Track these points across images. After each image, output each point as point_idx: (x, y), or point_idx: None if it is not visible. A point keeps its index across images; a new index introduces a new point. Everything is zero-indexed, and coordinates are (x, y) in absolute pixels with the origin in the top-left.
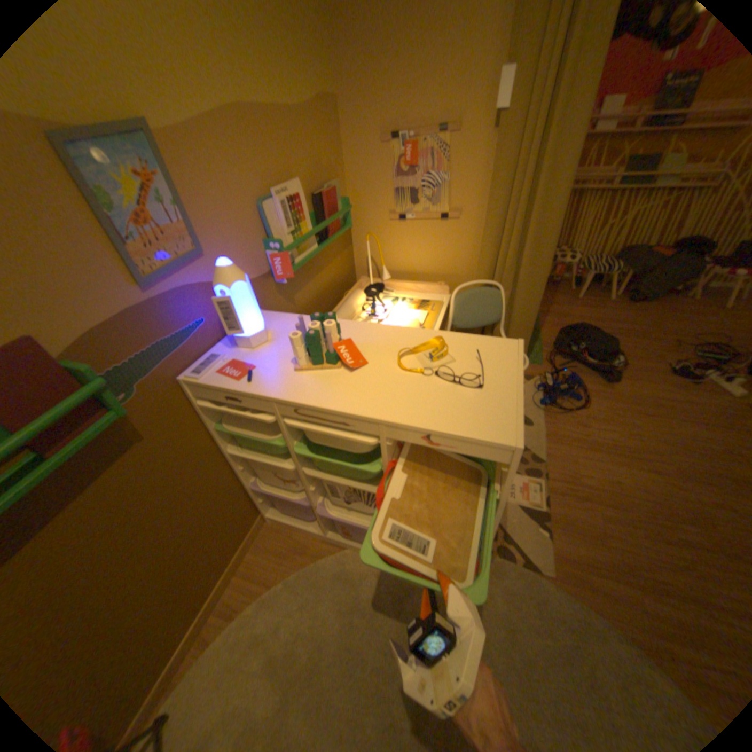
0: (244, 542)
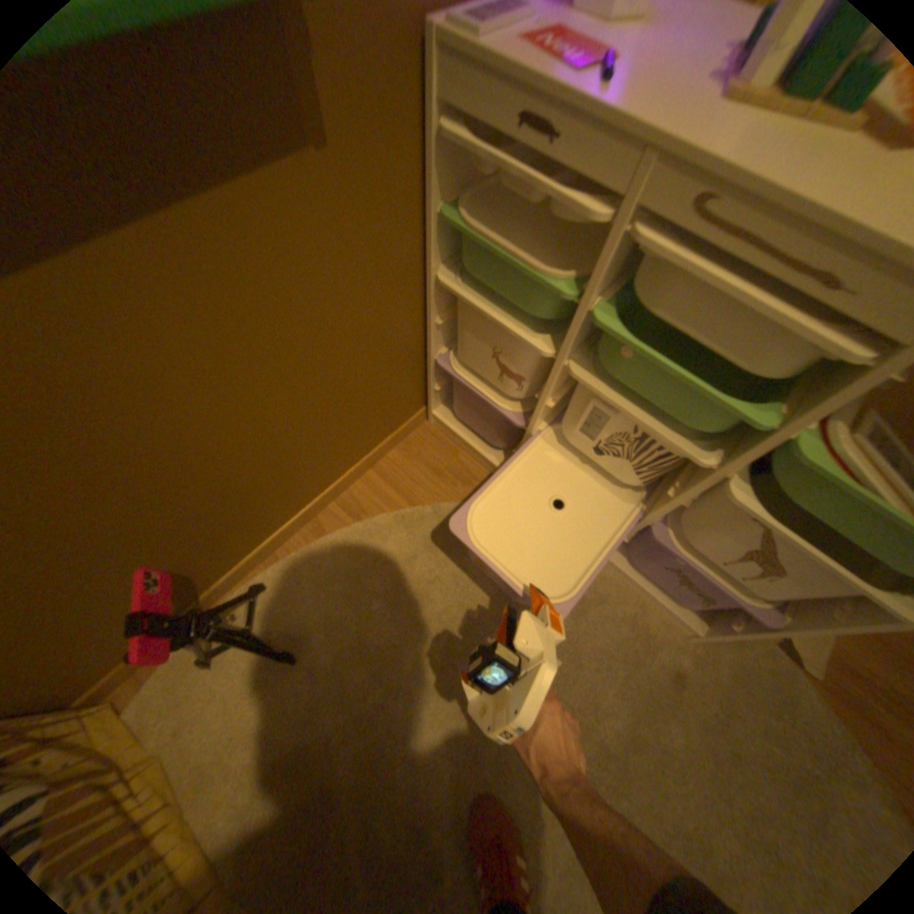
0: (395, 434)
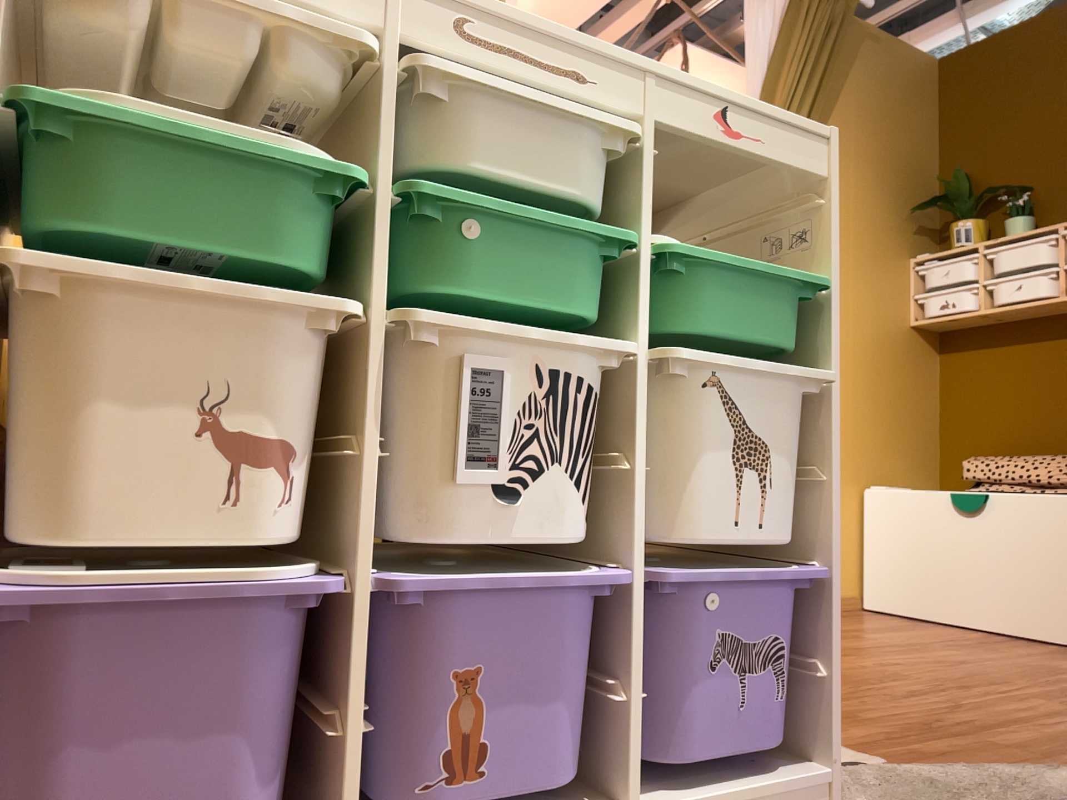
0: None
